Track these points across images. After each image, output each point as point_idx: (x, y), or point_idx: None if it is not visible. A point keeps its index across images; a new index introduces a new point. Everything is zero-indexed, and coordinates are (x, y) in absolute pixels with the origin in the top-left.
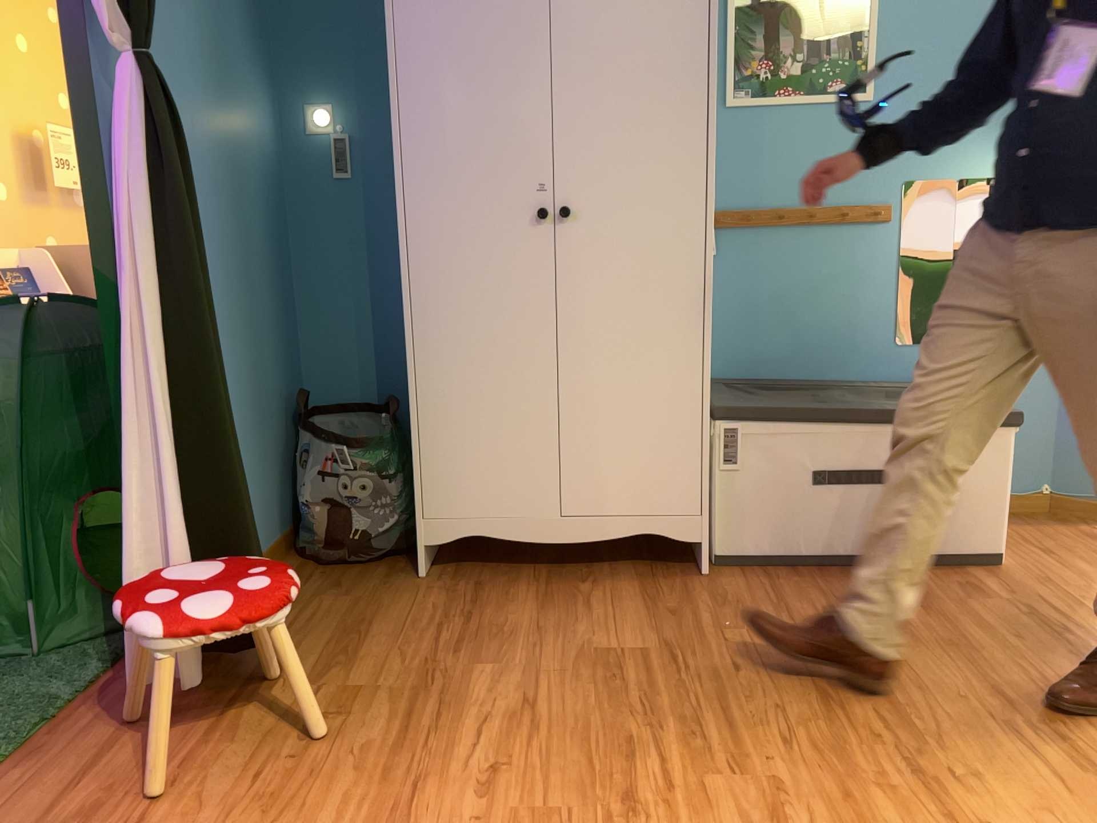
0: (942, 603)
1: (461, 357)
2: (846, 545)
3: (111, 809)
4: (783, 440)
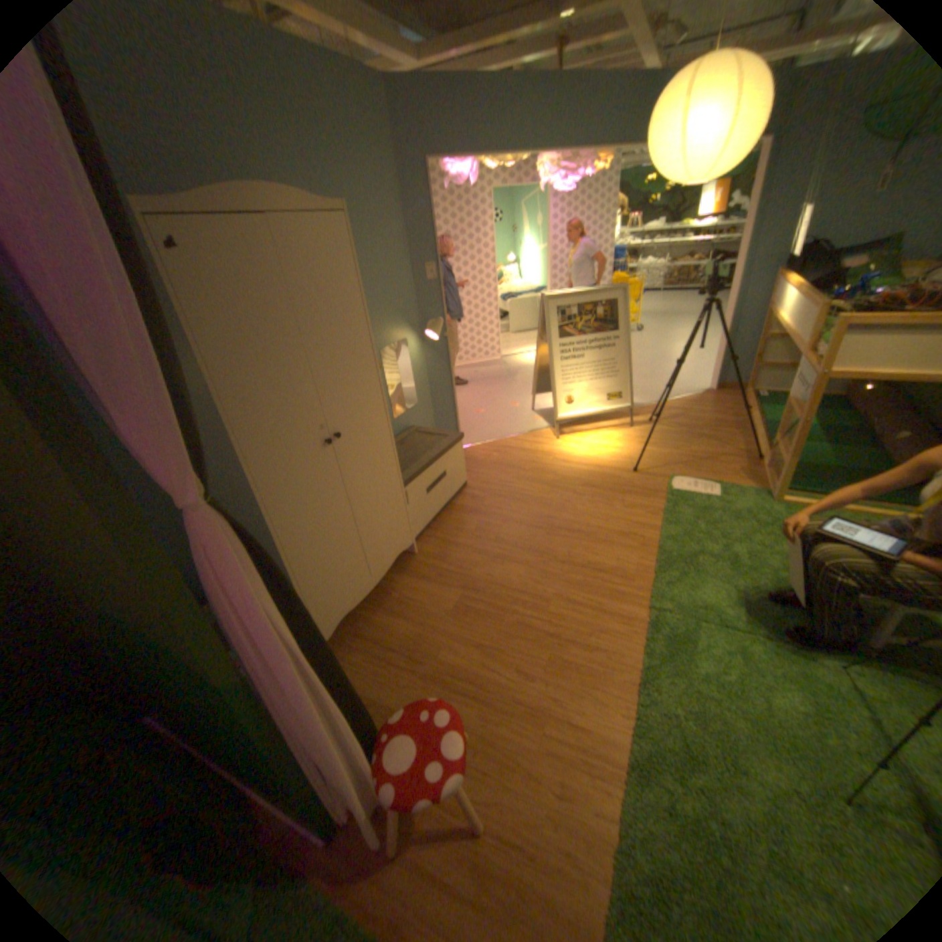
0: (479, 509)
1: (310, 542)
2: (437, 508)
3: (481, 853)
4: (416, 485)
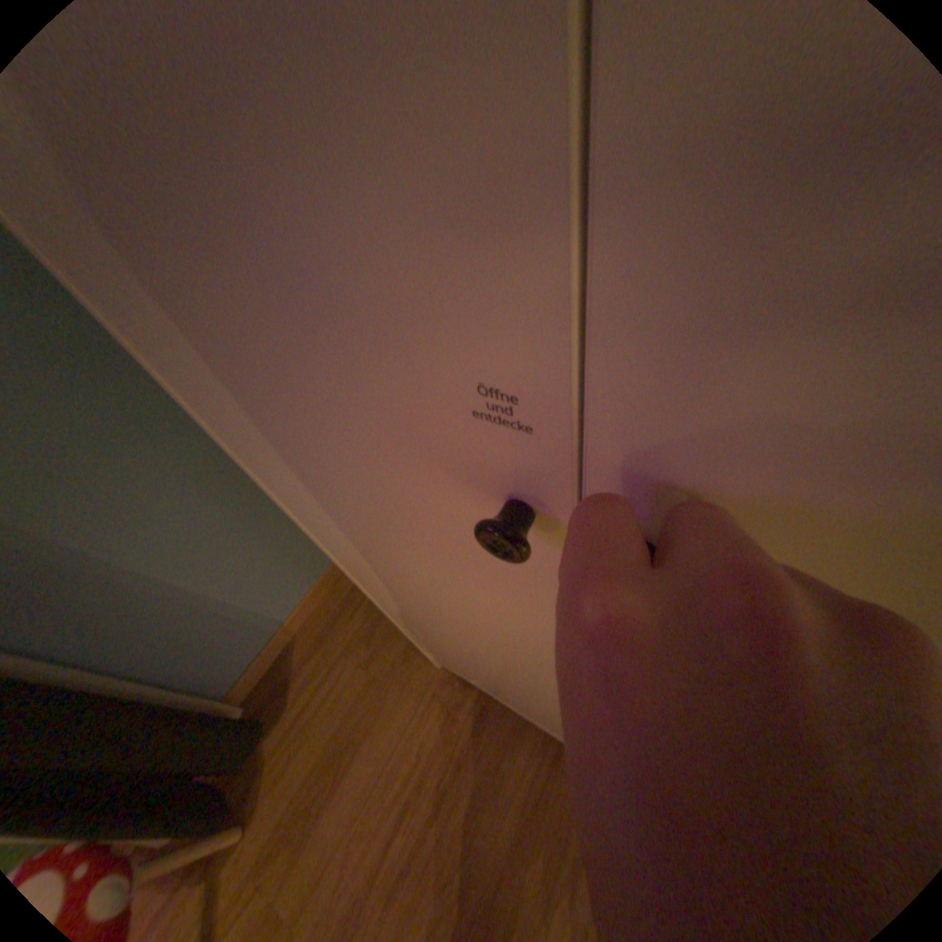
0: None
1: (414, 601)
2: None
3: None
4: None
